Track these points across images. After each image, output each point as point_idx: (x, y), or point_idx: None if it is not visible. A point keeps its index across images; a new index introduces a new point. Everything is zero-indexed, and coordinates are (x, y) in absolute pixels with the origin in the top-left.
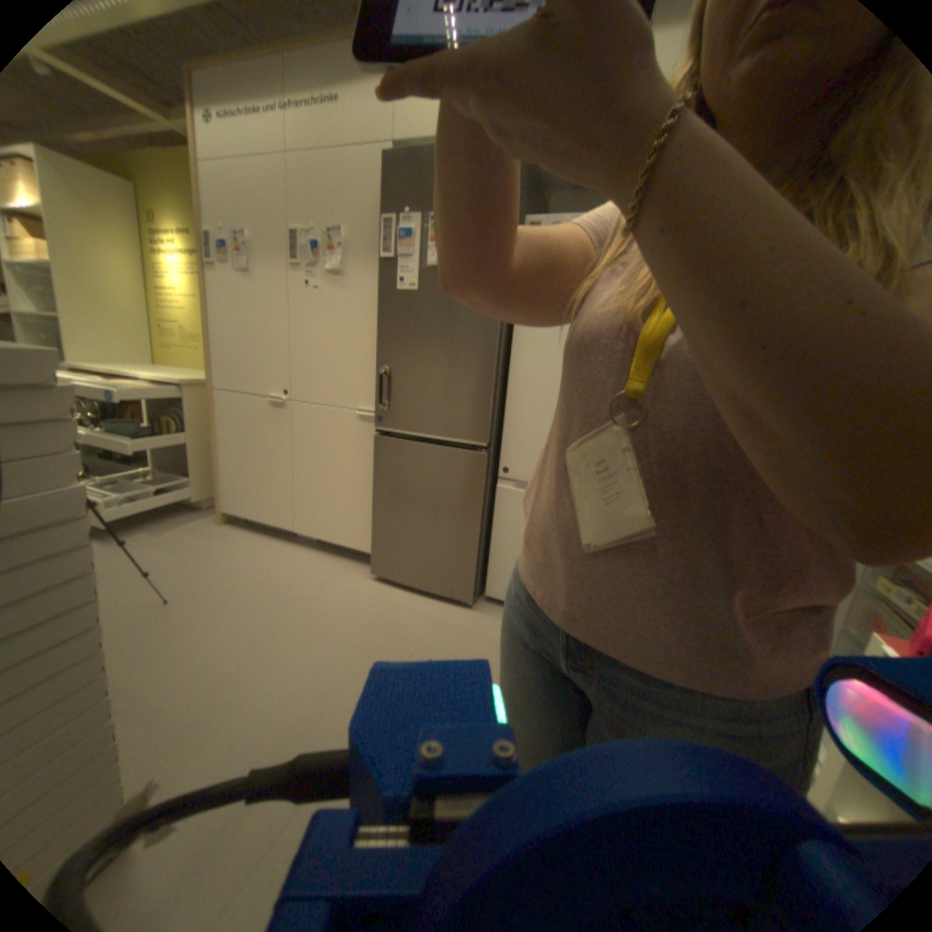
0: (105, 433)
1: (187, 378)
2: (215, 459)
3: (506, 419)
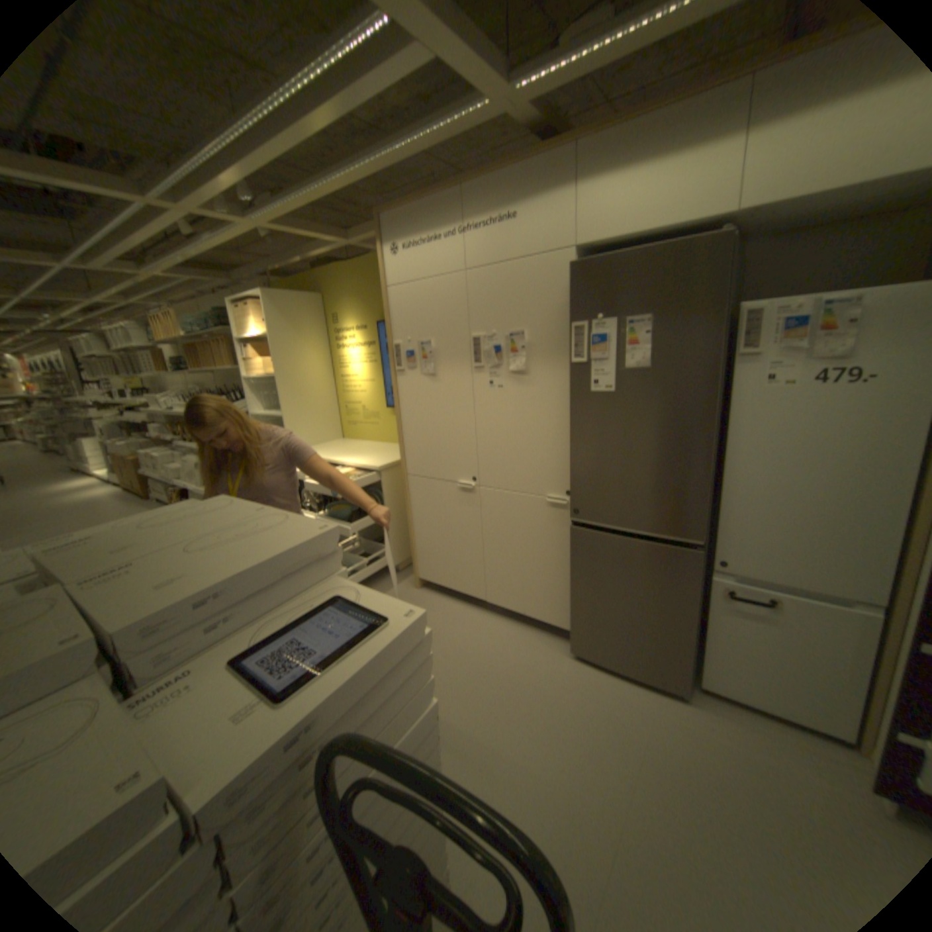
0: (328, 515)
1: (383, 463)
2: (413, 533)
3: (724, 513)
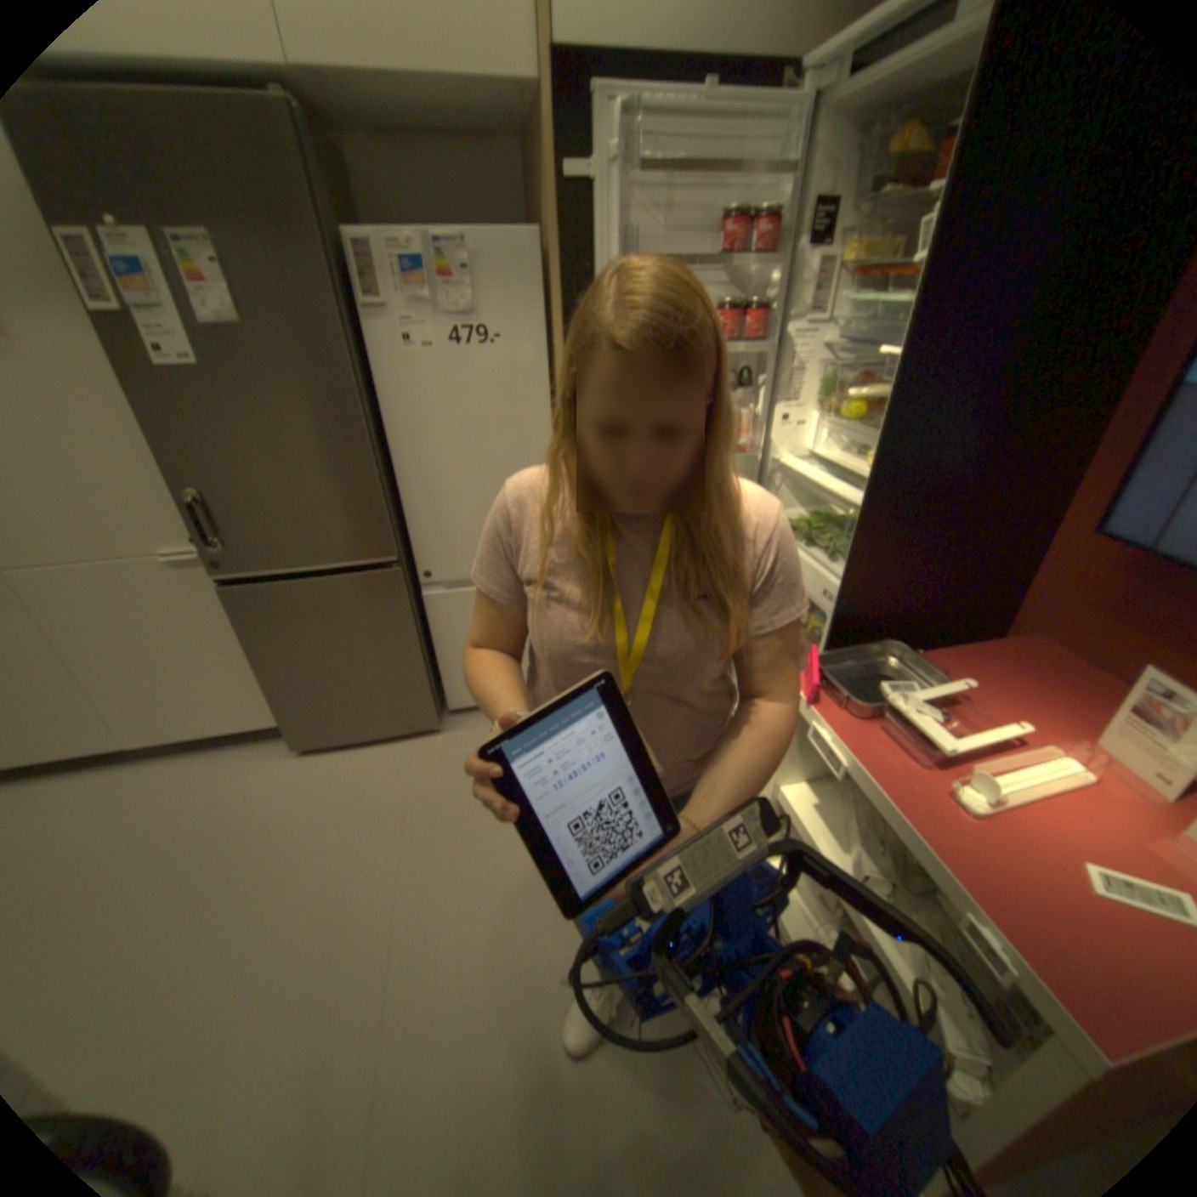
0: None
1: None
2: None
3: (409, 516)
